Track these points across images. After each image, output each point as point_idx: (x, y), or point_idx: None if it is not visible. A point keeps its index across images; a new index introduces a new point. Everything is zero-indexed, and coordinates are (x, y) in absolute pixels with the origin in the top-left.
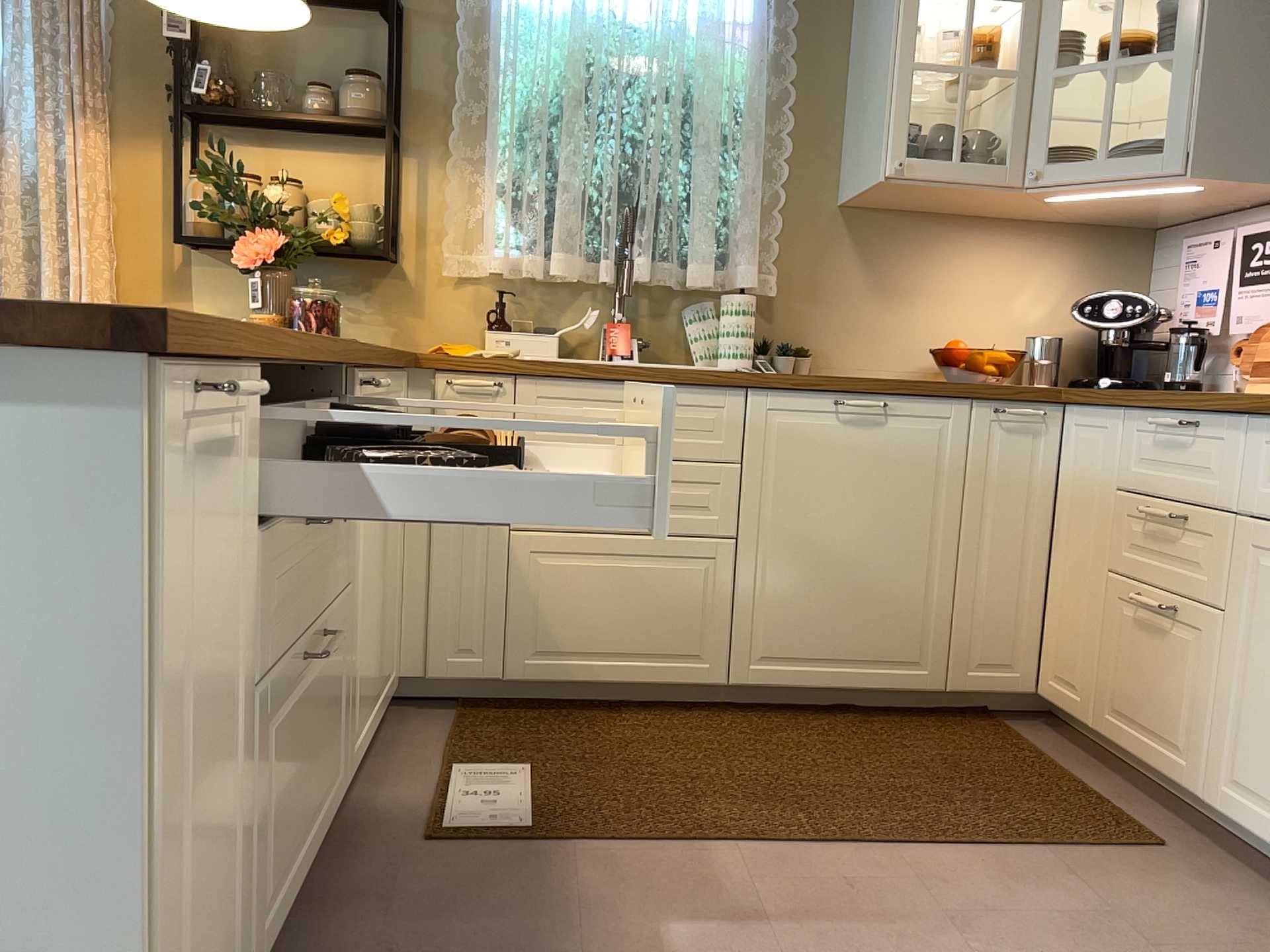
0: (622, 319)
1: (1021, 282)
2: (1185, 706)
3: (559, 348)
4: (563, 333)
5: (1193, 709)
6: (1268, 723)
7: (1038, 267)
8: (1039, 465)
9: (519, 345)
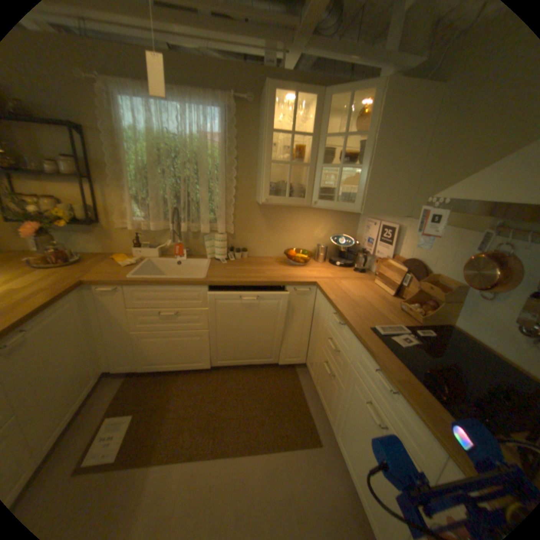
0: (180, 244)
1: (317, 226)
2: (334, 405)
3: (161, 252)
4: (163, 246)
5: (335, 408)
6: (350, 434)
7: (322, 221)
8: (308, 304)
9: (145, 253)
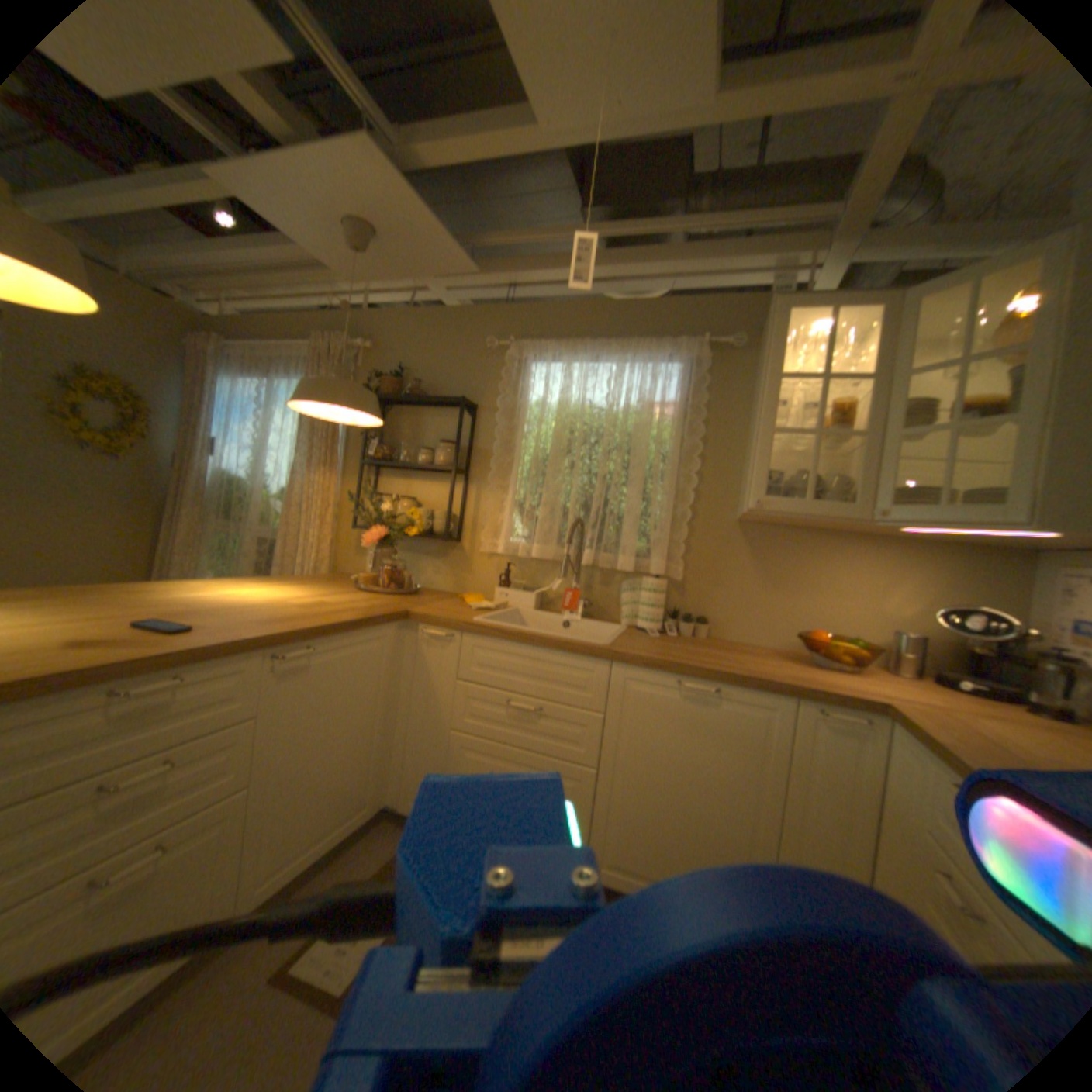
0: (575, 589)
1: (895, 586)
2: None
3: (540, 601)
4: (546, 591)
5: None
6: None
7: (911, 576)
8: (867, 768)
9: (513, 598)
